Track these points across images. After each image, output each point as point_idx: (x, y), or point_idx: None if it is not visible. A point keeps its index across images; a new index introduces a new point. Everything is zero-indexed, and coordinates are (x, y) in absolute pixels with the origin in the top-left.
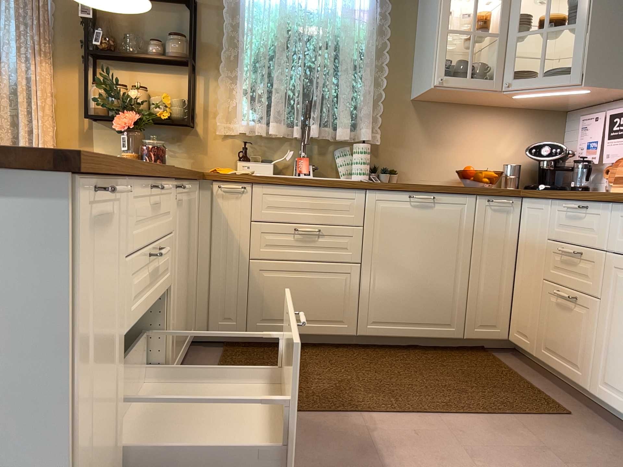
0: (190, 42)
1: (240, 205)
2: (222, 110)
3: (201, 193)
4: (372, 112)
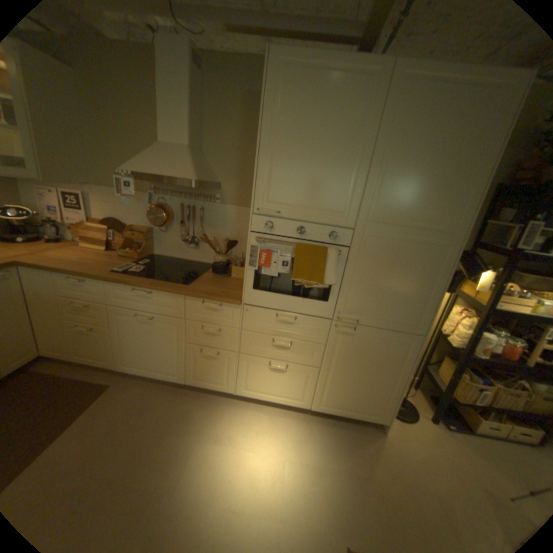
0: None
1: None
2: None
3: None
4: None
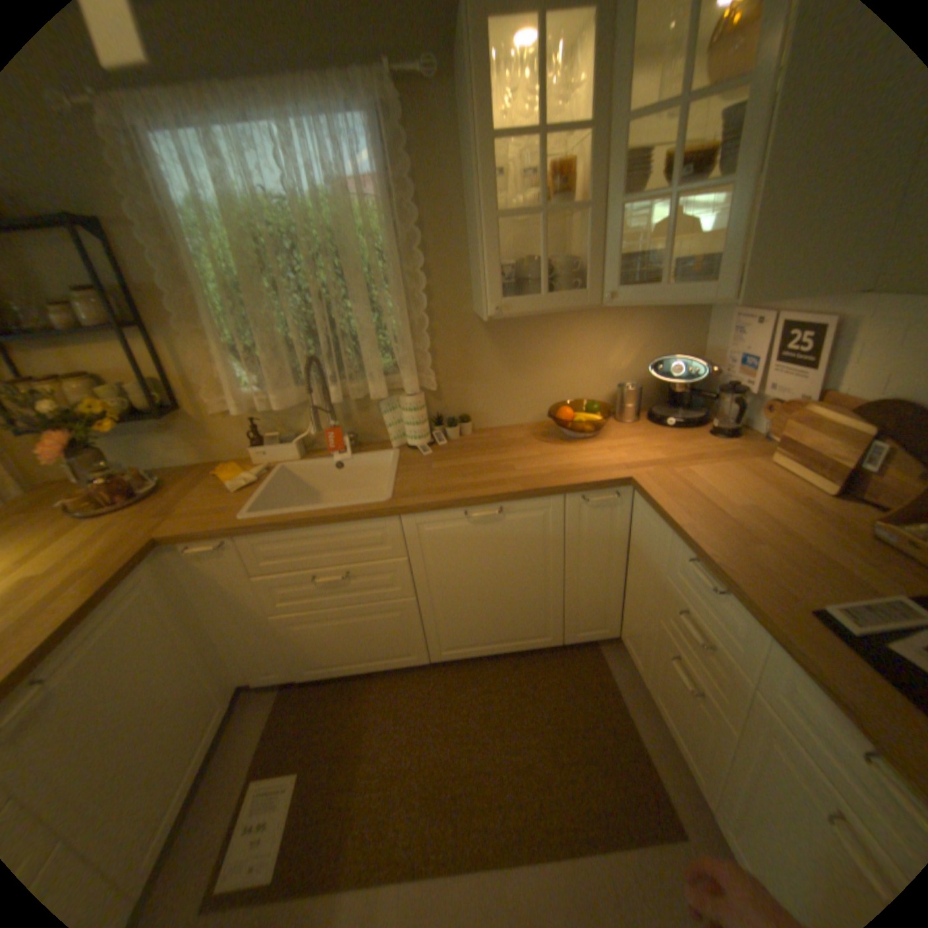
0: (117, 288)
1: (228, 563)
2: (204, 381)
3: (170, 556)
4: (418, 344)
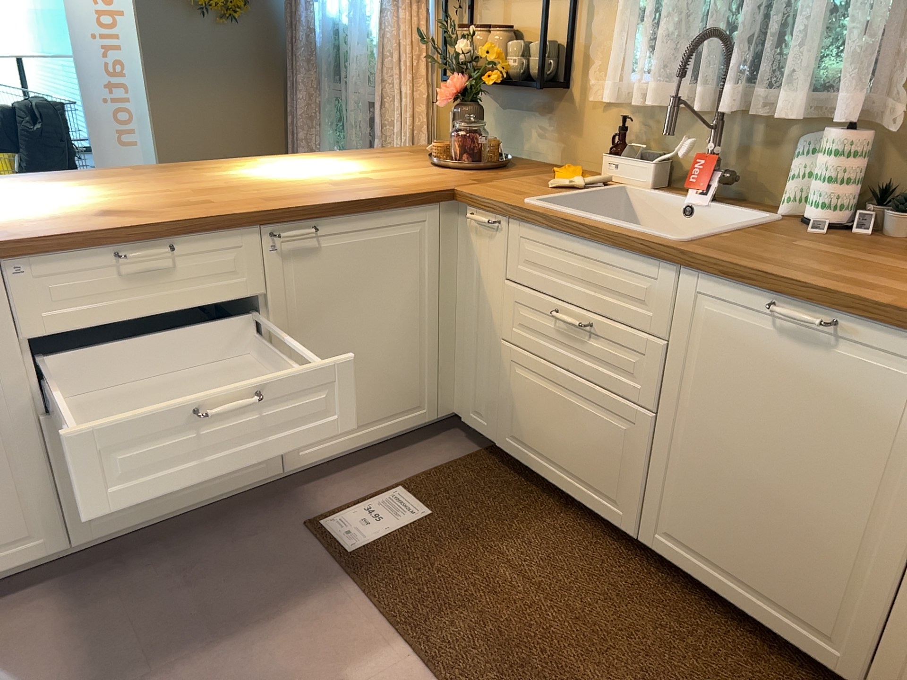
0: None
1: (495, 249)
2: (599, 58)
3: (460, 220)
4: (905, 44)
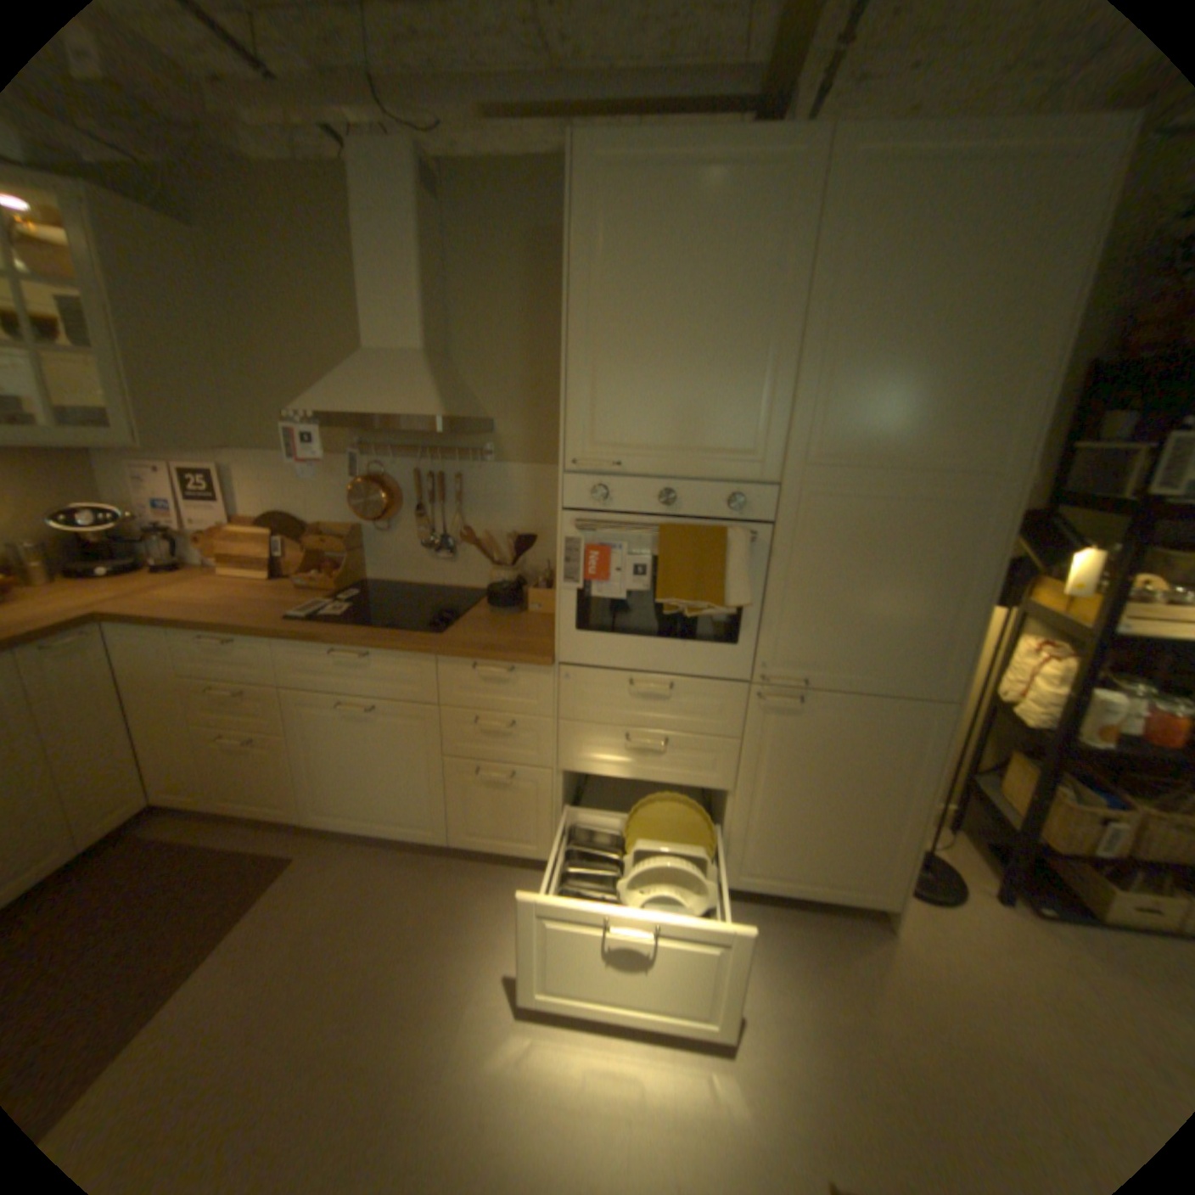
0: None
1: None
2: None
3: None
4: None
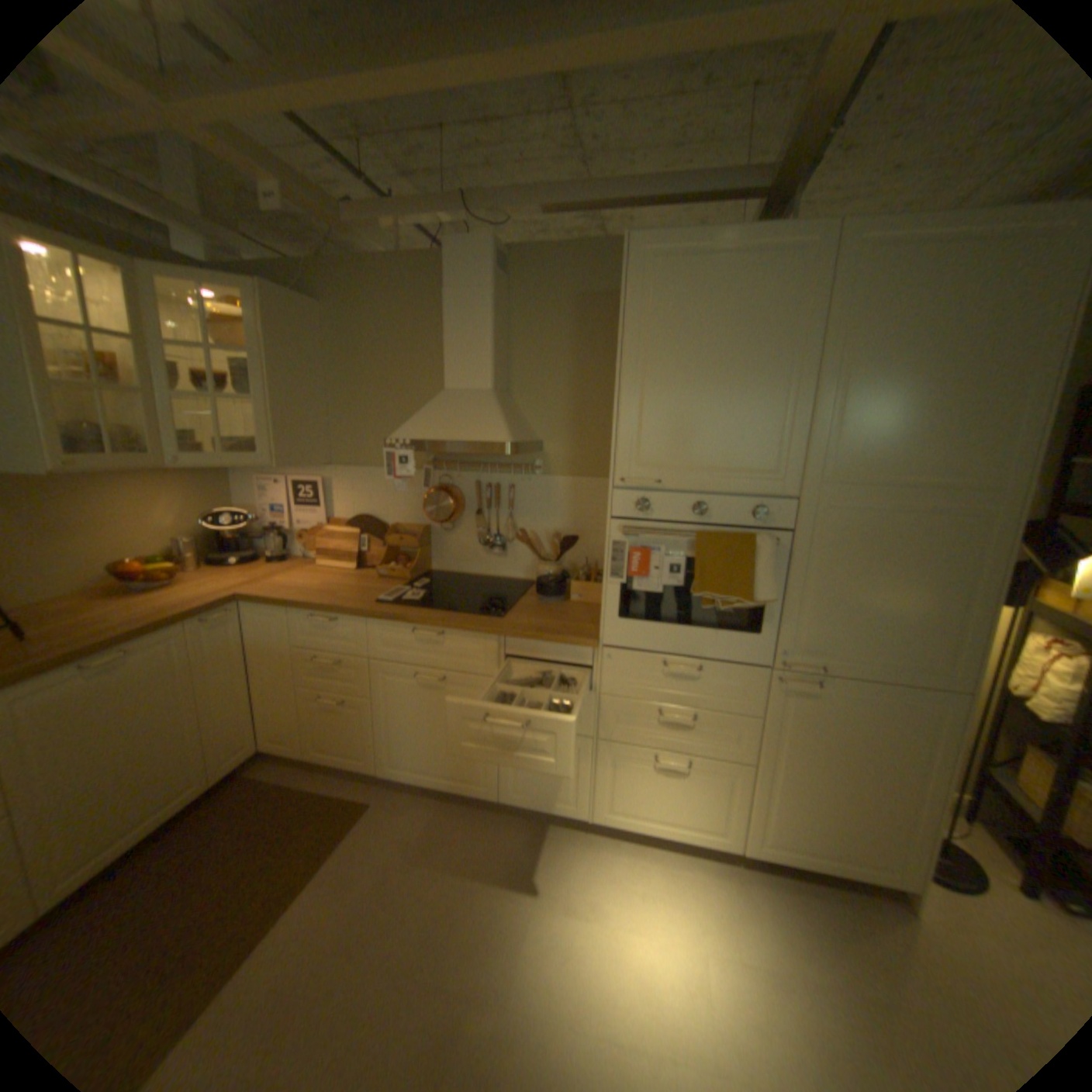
0: None
1: None
2: None
3: None
4: None
